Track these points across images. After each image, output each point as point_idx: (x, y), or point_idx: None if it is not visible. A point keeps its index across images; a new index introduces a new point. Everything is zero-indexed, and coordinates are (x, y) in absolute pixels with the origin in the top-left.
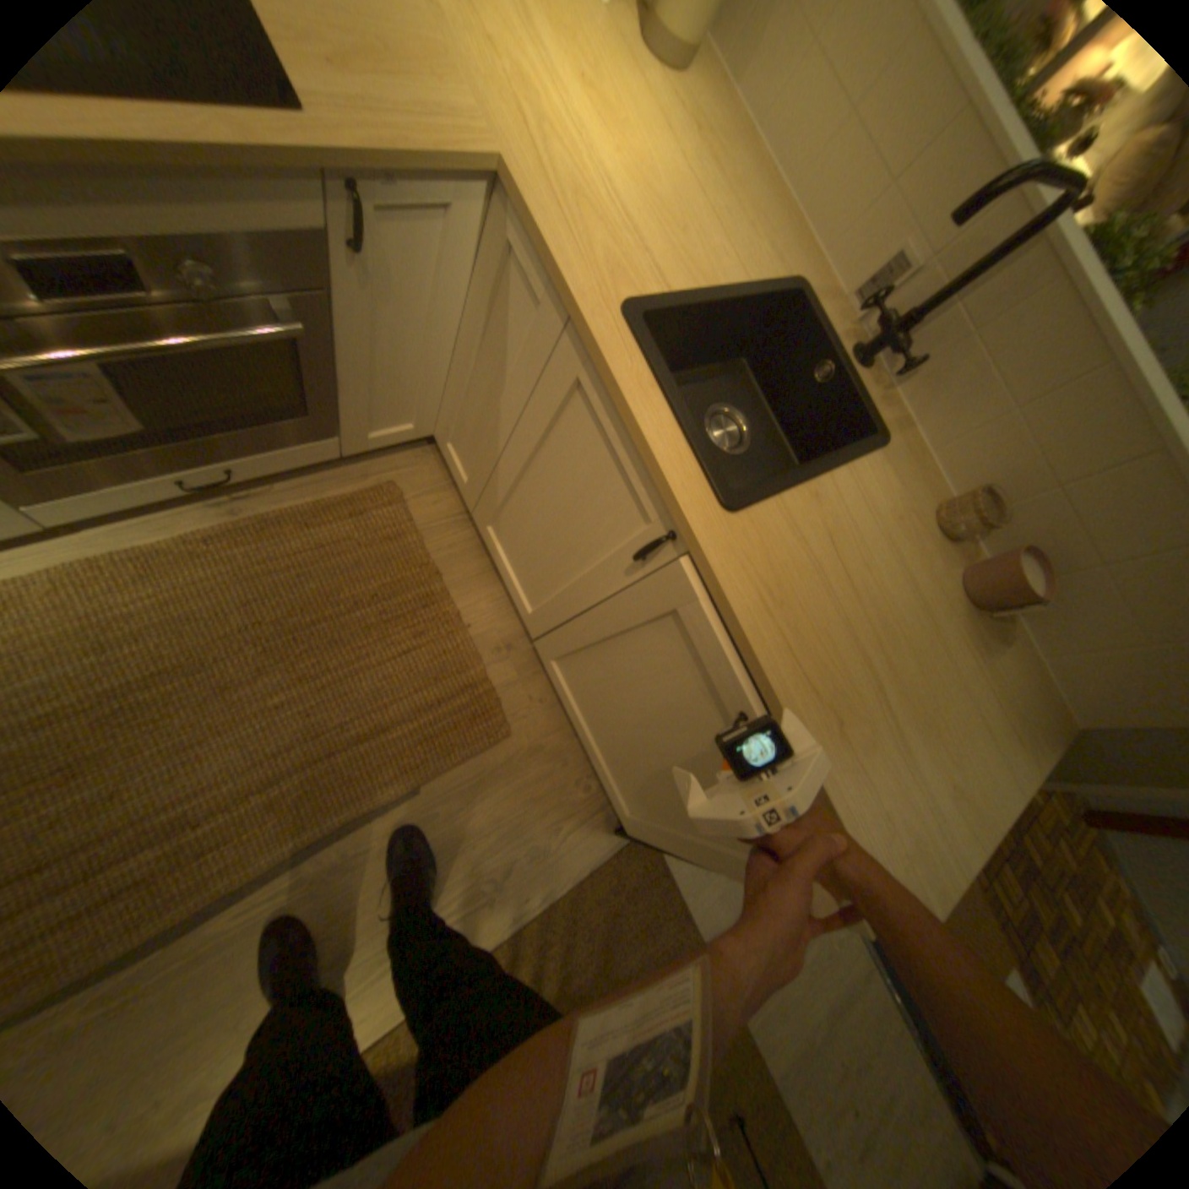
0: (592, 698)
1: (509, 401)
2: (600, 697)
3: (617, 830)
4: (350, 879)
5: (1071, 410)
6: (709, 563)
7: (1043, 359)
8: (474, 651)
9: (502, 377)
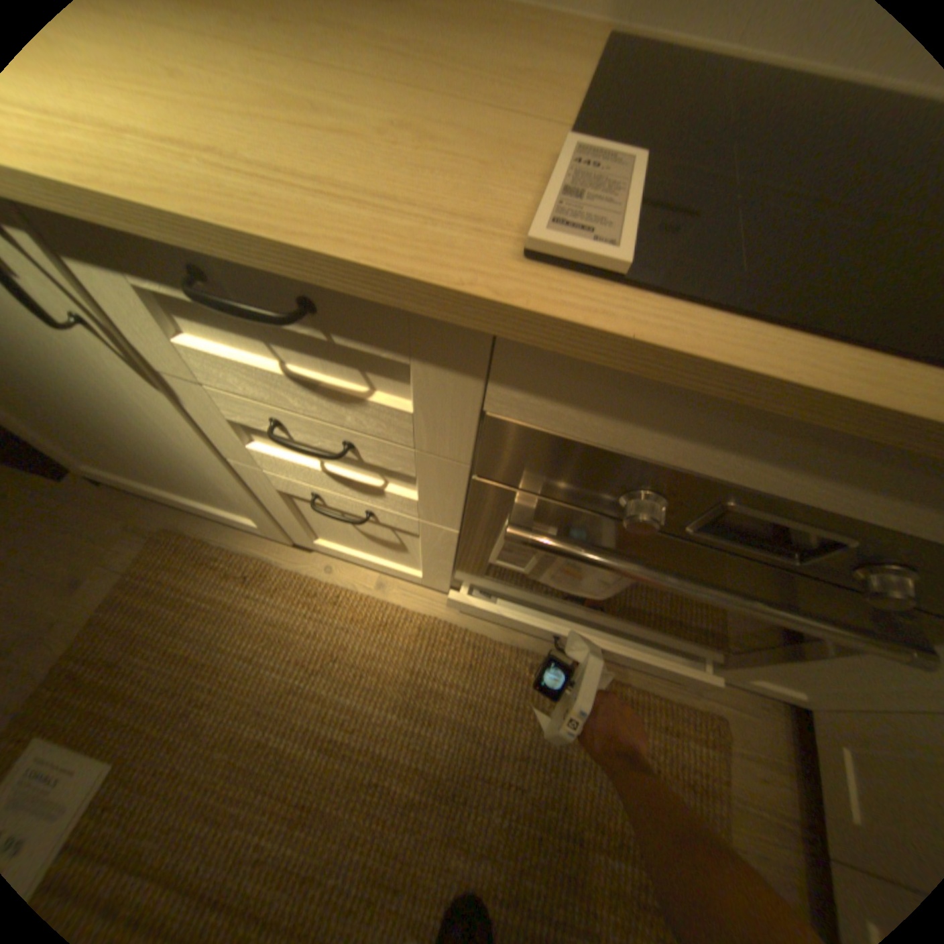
0: None
1: None
2: None
3: None
4: None
5: None
6: None
7: None
8: None
9: None
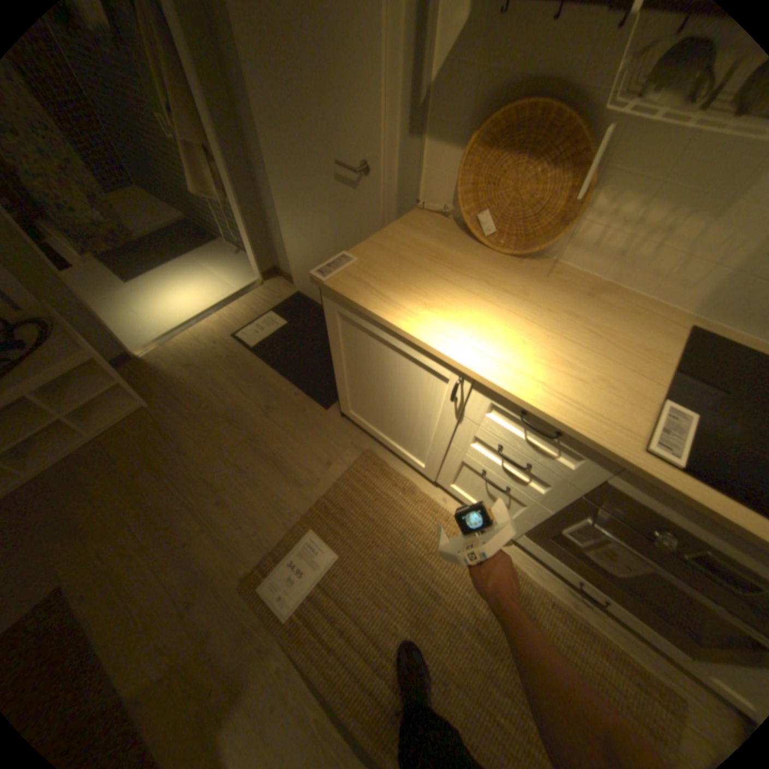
0: None
1: None
2: None
3: None
4: None
5: None
6: None
7: None
8: None
9: None
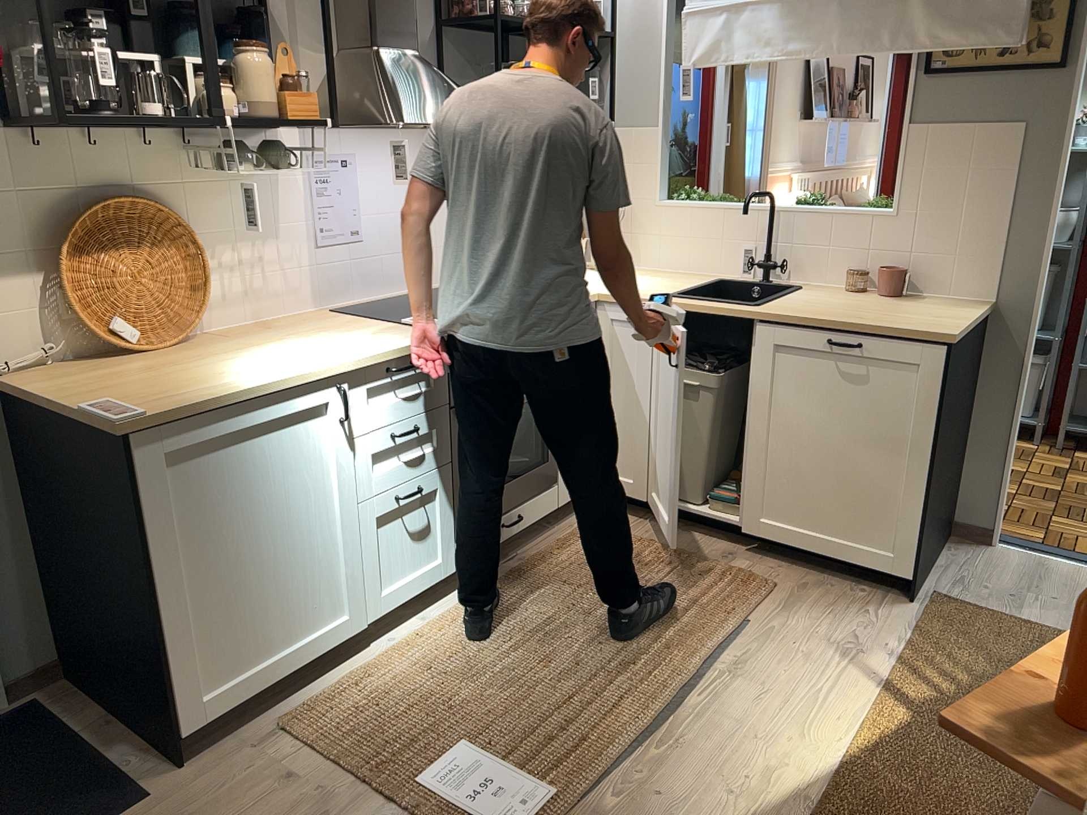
0: (799, 493)
1: (642, 382)
2: (801, 480)
3: (912, 597)
4: (754, 664)
5: (842, 231)
6: (764, 312)
7: (817, 229)
8: (714, 560)
9: (631, 380)
